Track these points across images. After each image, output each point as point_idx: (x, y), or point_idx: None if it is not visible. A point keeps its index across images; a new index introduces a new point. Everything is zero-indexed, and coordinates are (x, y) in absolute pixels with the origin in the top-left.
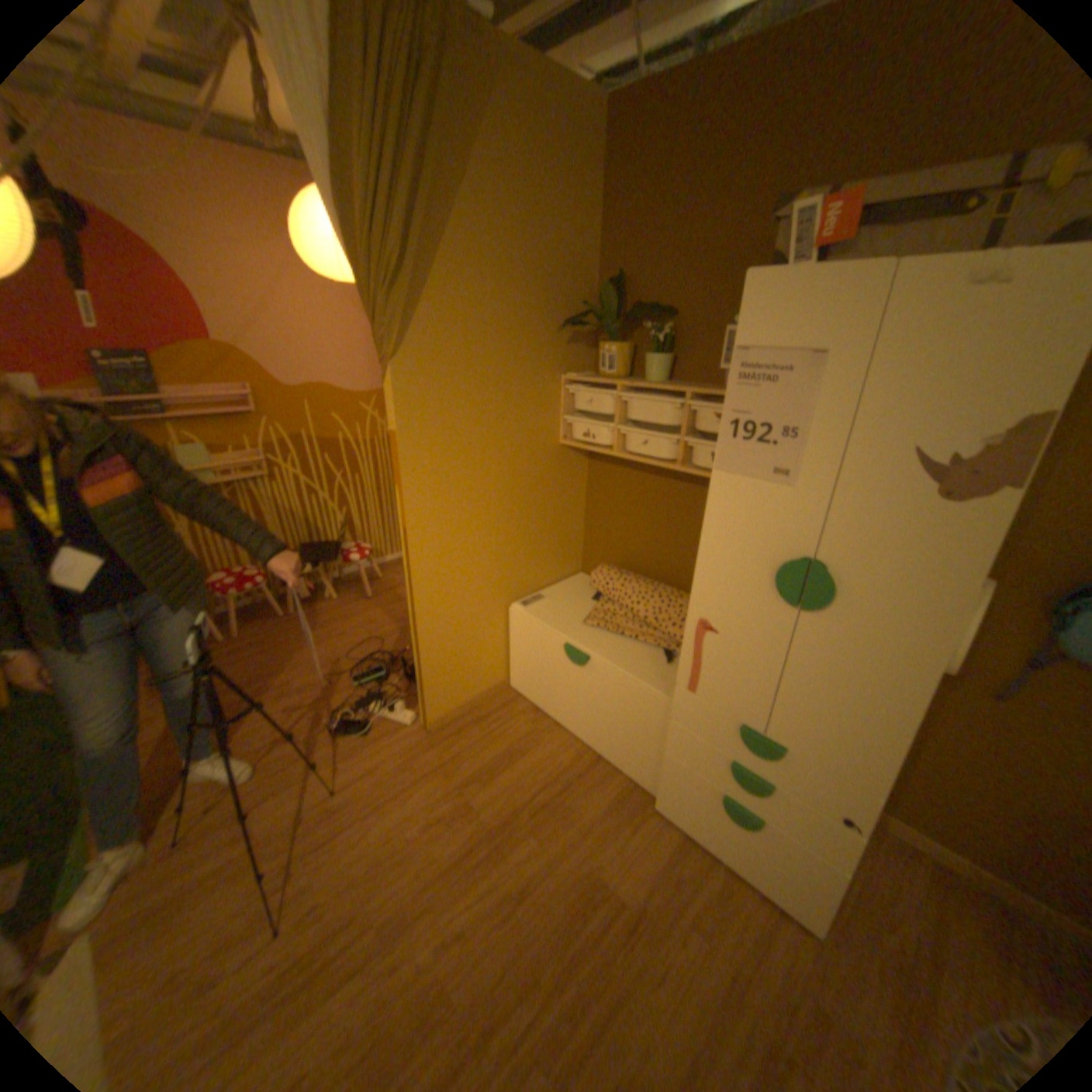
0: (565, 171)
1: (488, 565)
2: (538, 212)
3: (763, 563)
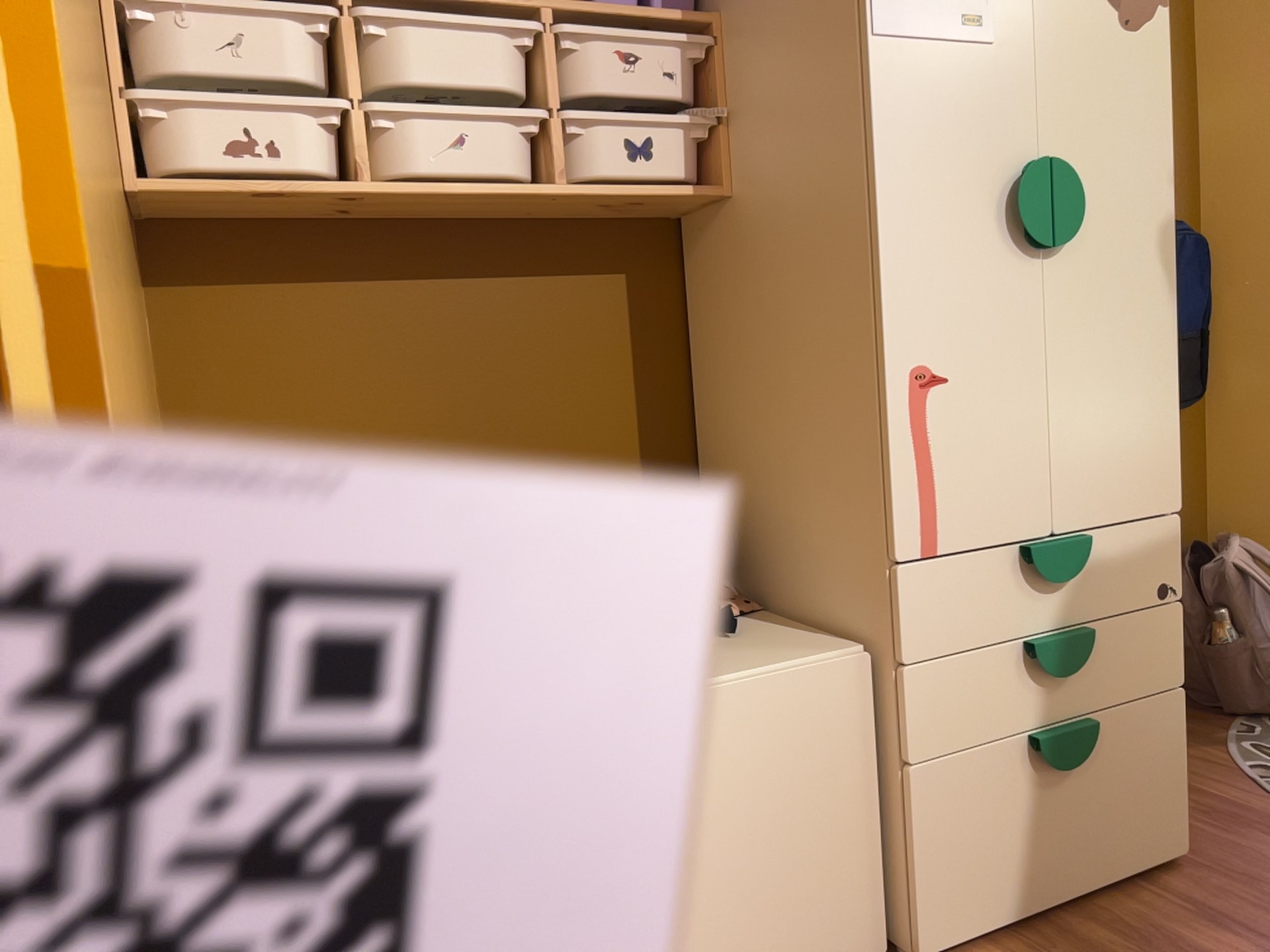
0: None
1: None
2: None
3: (983, 195)
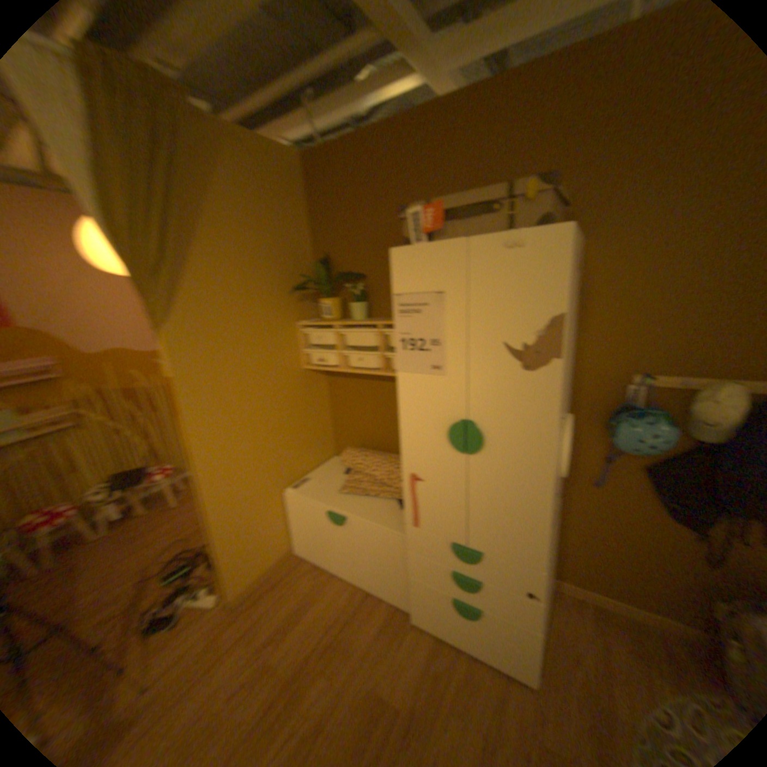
0: (276, 196)
1: (260, 464)
2: (261, 221)
3: (438, 427)
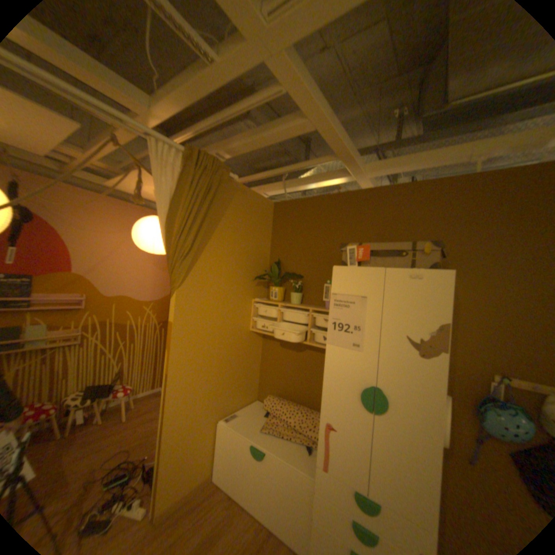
0: (258, 224)
1: (208, 396)
2: (247, 237)
3: (353, 389)
